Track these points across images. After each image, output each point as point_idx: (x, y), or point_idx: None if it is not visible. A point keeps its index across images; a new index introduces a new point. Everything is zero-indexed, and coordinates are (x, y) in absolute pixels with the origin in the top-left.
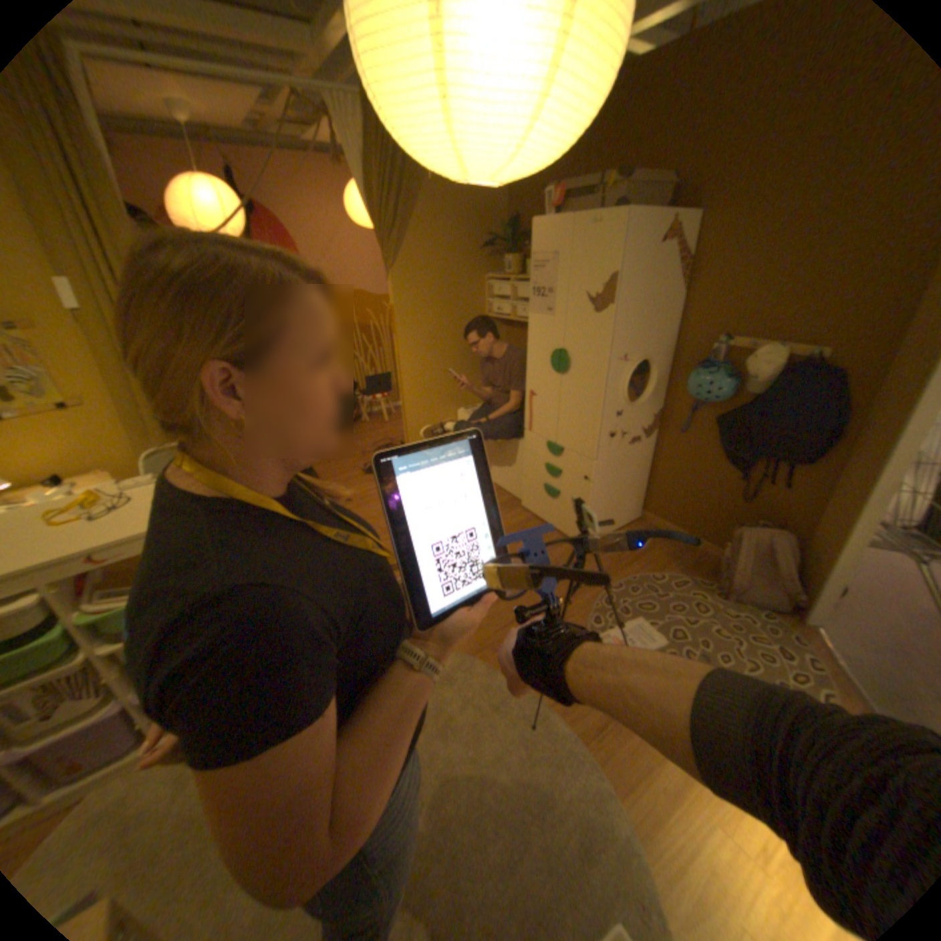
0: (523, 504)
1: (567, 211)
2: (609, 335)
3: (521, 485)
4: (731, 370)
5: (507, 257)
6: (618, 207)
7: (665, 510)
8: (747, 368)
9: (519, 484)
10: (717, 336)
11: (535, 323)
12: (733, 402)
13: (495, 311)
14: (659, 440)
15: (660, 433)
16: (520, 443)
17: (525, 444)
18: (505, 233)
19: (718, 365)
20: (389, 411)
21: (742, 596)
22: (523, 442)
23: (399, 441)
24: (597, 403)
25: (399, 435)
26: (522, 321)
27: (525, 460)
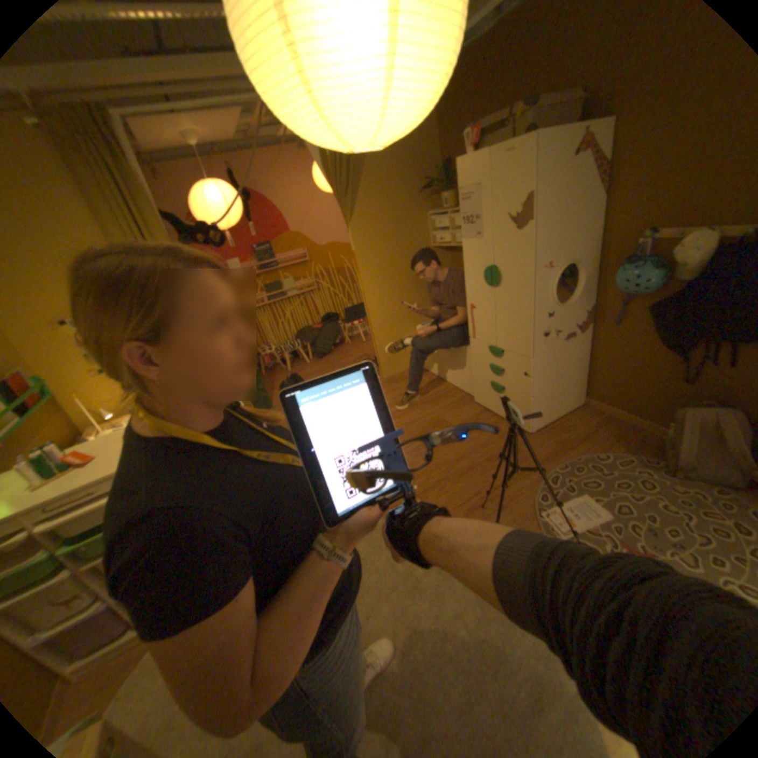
0: (475, 399)
1: (483, 146)
2: (532, 248)
3: (472, 384)
4: (659, 261)
5: (443, 195)
6: (527, 134)
7: (608, 396)
8: (675, 257)
9: (470, 383)
10: (641, 231)
11: (467, 247)
12: (665, 291)
13: (438, 241)
14: (595, 333)
15: (595, 326)
16: (467, 349)
17: (472, 349)
18: (439, 174)
19: (645, 258)
20: (366, 333)
21: (689, 473)
22: (470, 347)
23: (373, 356)
24: (527, 308)
25: (373, 351)
26: (460, 246)
27: (472, 363)
